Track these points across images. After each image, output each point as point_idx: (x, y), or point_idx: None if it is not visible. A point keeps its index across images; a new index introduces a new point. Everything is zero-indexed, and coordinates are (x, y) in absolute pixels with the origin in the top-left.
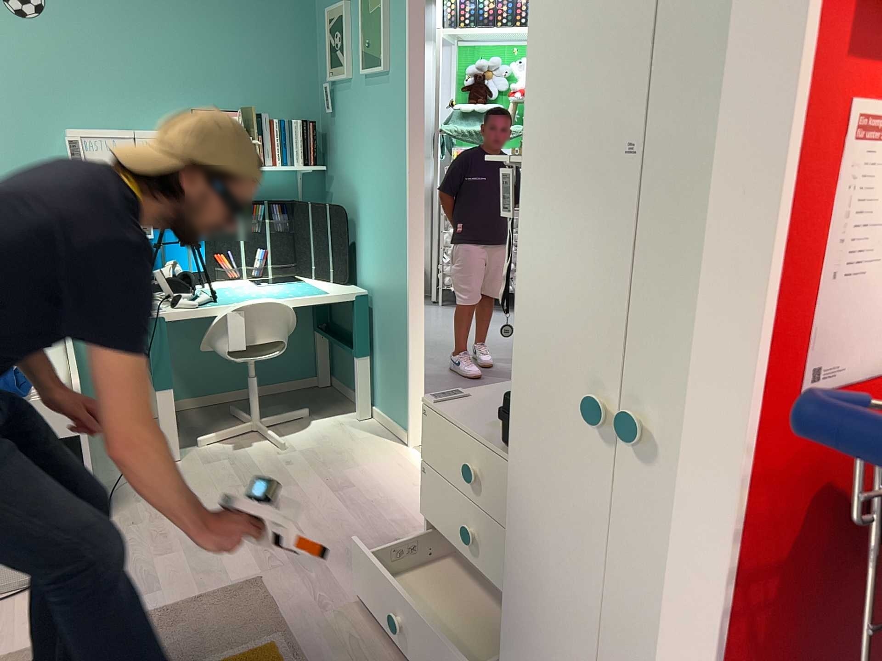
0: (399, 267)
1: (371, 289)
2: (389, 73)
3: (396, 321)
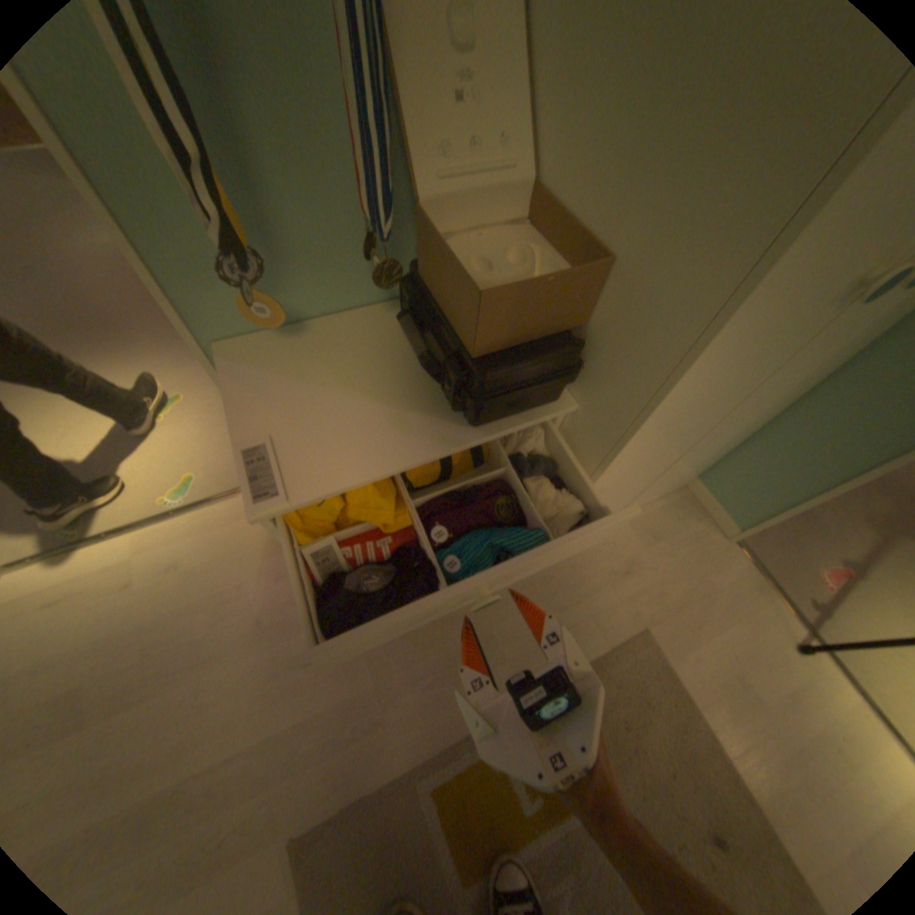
0: None
1: None
2: None
3: None
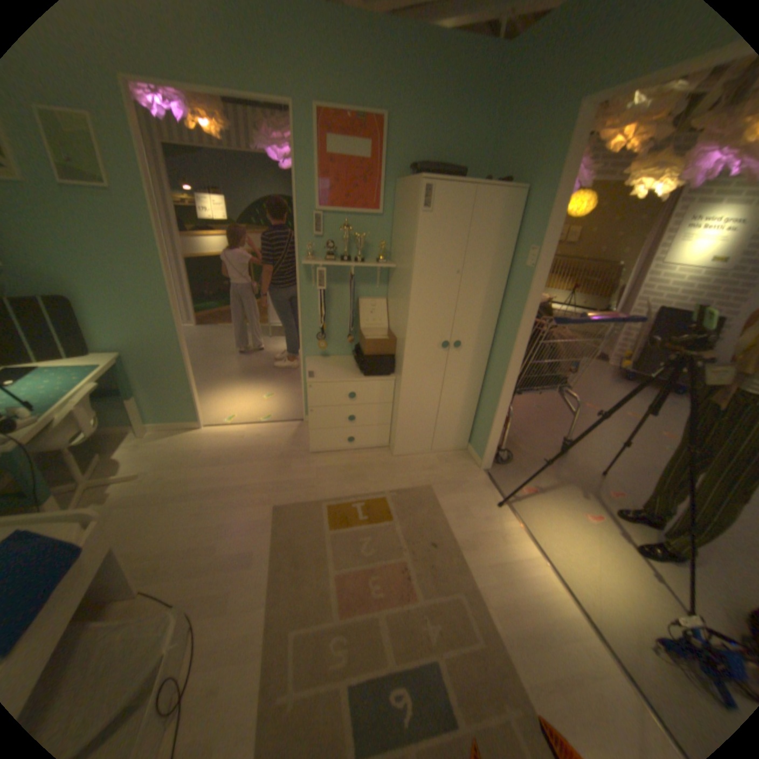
0: (162, 330)
1: (119, 352)
2: (110, 191)
3: (165, 364)
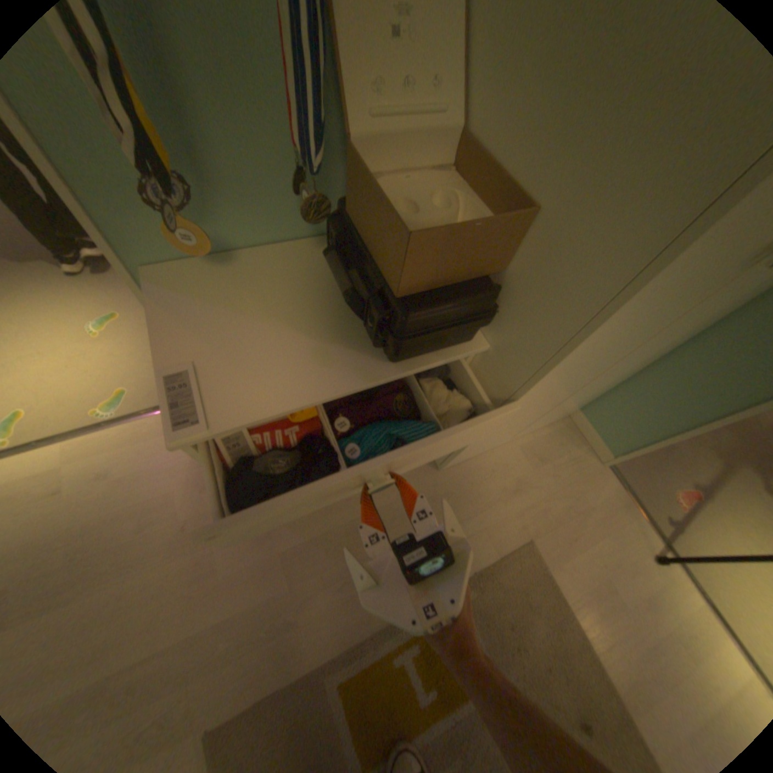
0: None
1: None
2: None
3: None
